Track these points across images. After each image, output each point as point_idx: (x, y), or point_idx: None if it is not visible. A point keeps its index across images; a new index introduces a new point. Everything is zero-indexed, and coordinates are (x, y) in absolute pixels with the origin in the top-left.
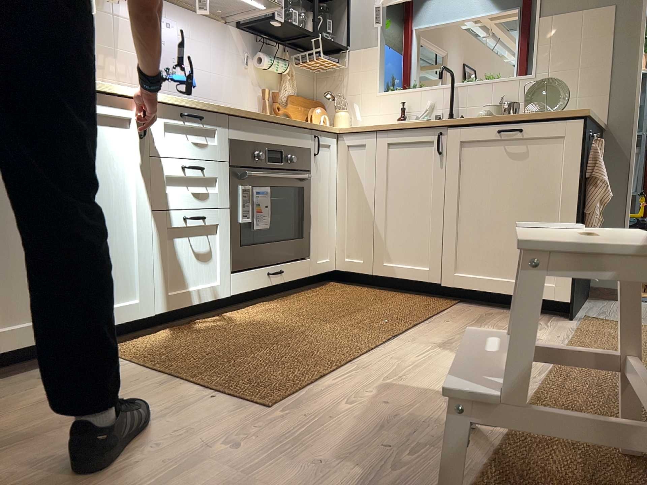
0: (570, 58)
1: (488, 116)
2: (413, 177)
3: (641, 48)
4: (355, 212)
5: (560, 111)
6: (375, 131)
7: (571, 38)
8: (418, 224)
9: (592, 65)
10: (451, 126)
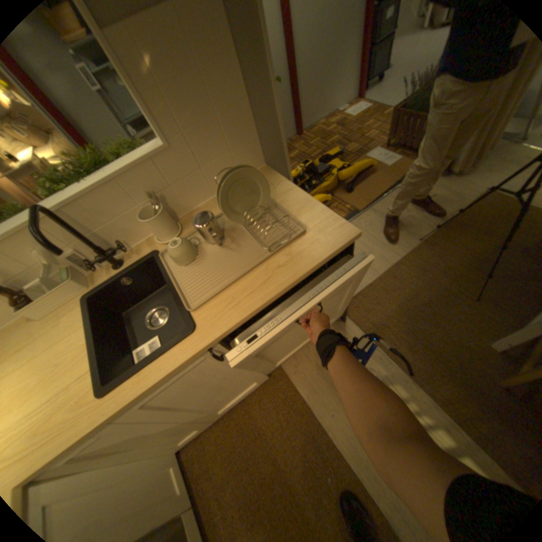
0: (198, 97)
1: (260, 301)
2: (200, 384)
3: (269, 57)
4: (152, 442)
5: (336, 249)
6: (97, 428)
7: (183, 62)
8: (229, 387)
9: (228, 99)
10: (220, 339)
